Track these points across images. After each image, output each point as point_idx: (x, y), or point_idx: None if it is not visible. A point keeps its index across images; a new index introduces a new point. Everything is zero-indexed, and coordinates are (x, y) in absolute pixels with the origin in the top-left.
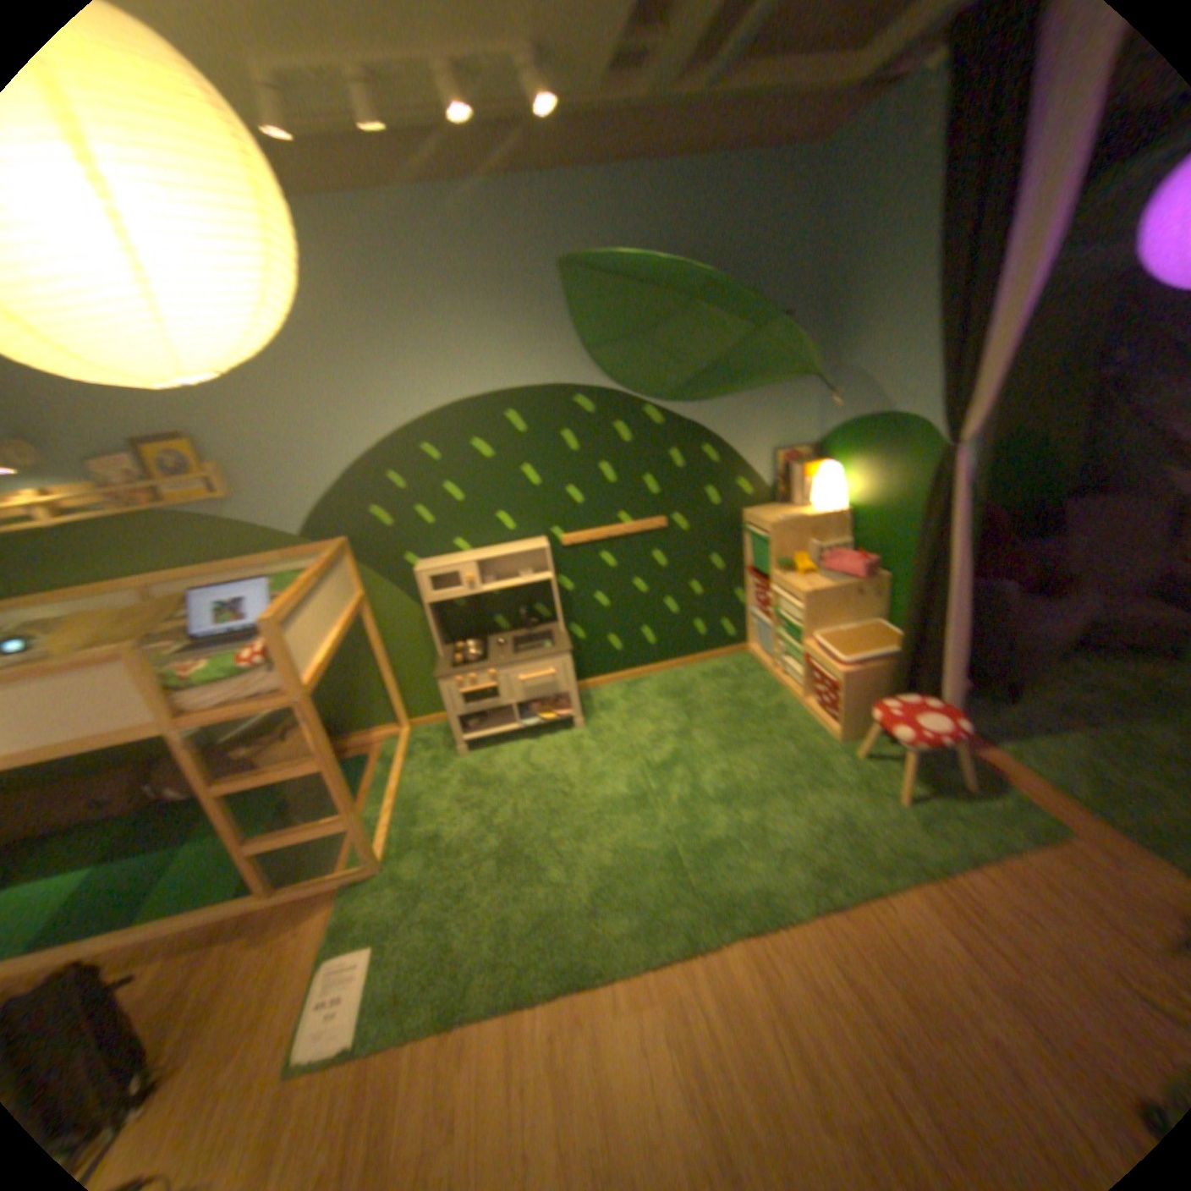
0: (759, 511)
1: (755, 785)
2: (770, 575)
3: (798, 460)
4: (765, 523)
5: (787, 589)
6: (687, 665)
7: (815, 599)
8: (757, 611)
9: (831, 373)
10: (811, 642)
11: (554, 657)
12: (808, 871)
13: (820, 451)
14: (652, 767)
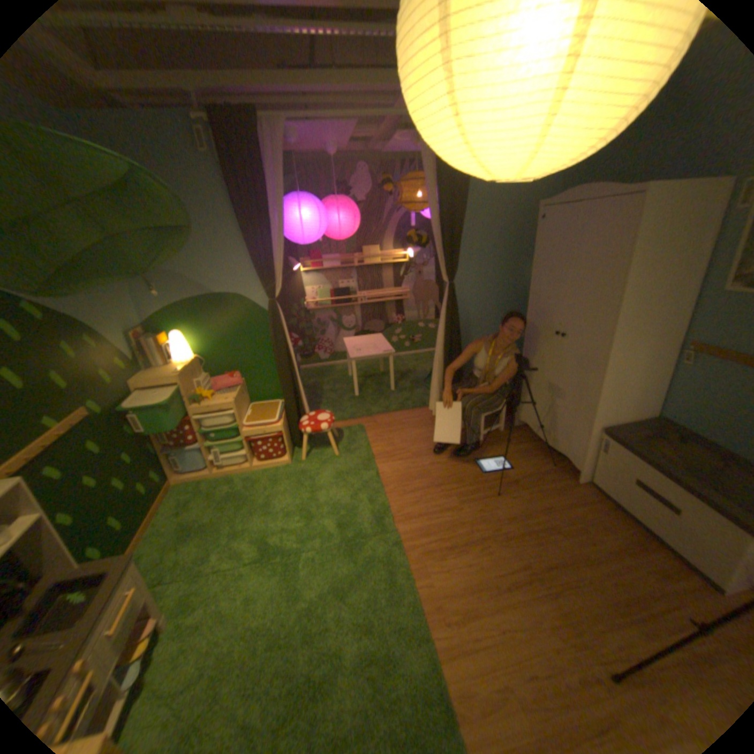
0: (140, 377)
1: (302, 502)
2: (185, 412)
3: (140, 337)
4: (169, 378)
5: (212, 409)
6: (148, 525)
7: (235, 403)
8: (167, 450)
9: (140, 276)
10: (245, 429)
11: (123, 575)
12: (361, 492)
13: (147, 329)
14: (256, 558)
